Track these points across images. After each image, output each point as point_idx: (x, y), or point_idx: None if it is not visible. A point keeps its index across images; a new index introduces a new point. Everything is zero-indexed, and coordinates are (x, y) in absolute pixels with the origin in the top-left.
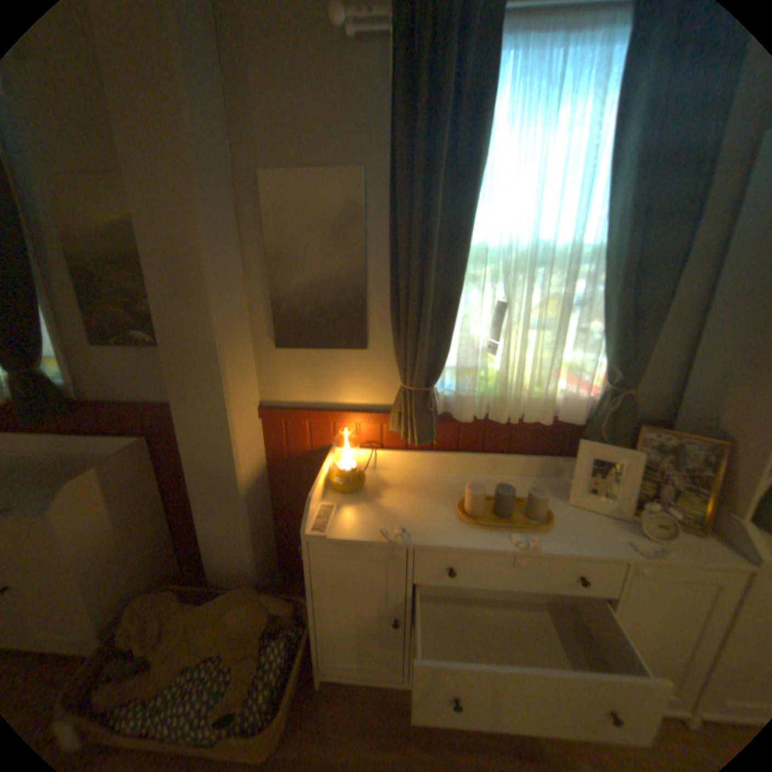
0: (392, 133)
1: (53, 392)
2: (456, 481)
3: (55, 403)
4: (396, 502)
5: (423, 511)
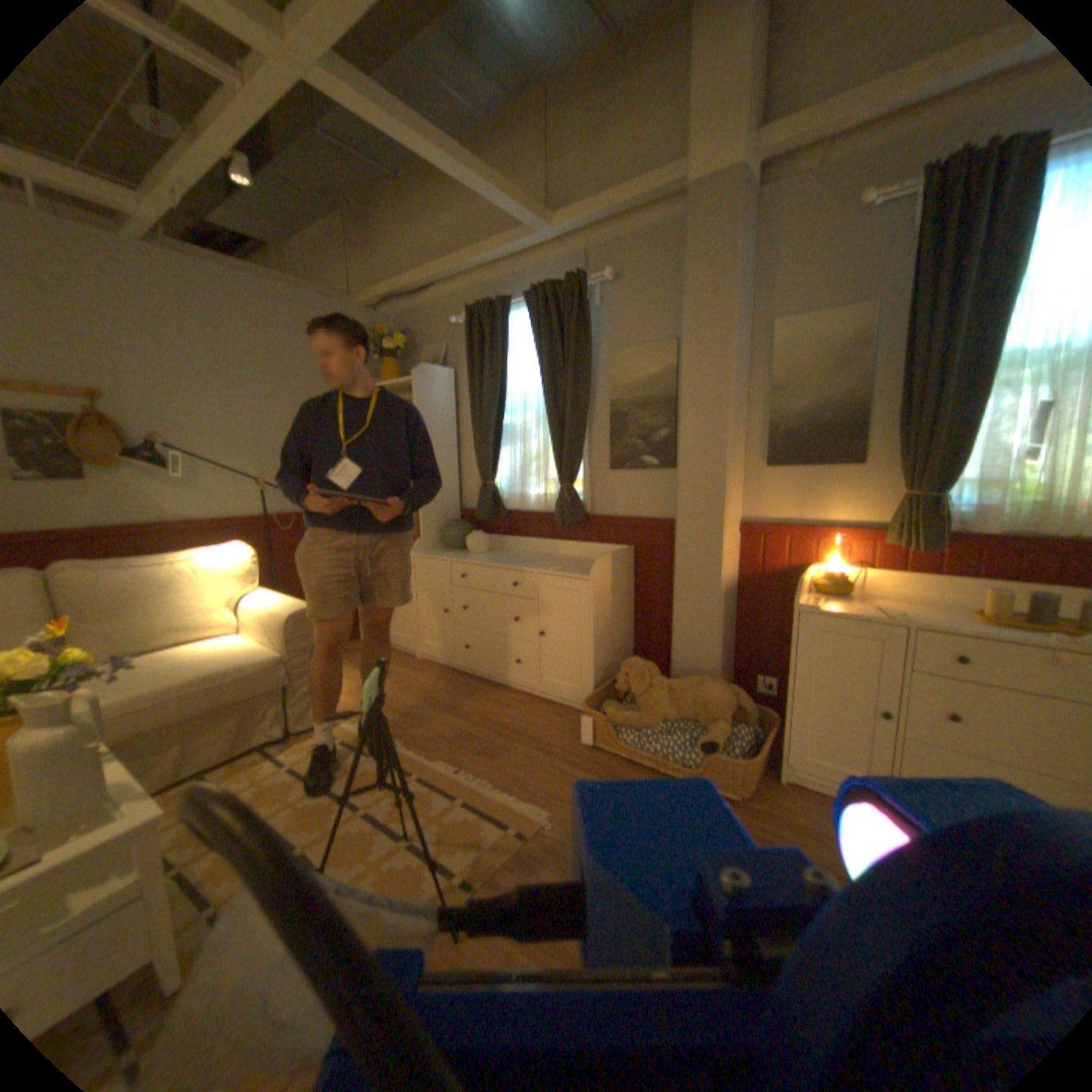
0: (916, 268)
1: (578, 504)
2: (974, 606)
3: (579, 511)
4: (893, 606)
5: (928, 613)
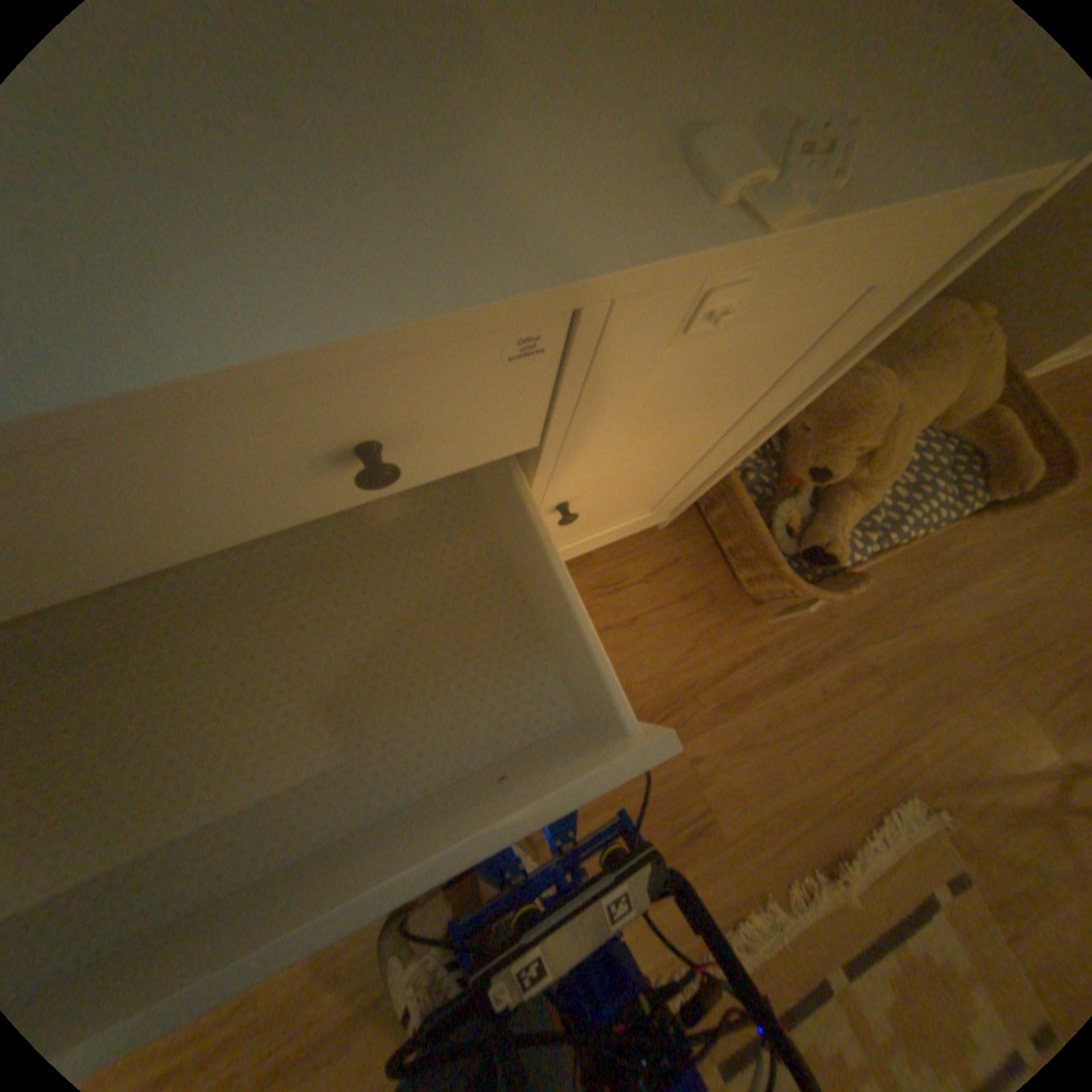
0: None
1: None
2: None
3: None
4: None
5: None
